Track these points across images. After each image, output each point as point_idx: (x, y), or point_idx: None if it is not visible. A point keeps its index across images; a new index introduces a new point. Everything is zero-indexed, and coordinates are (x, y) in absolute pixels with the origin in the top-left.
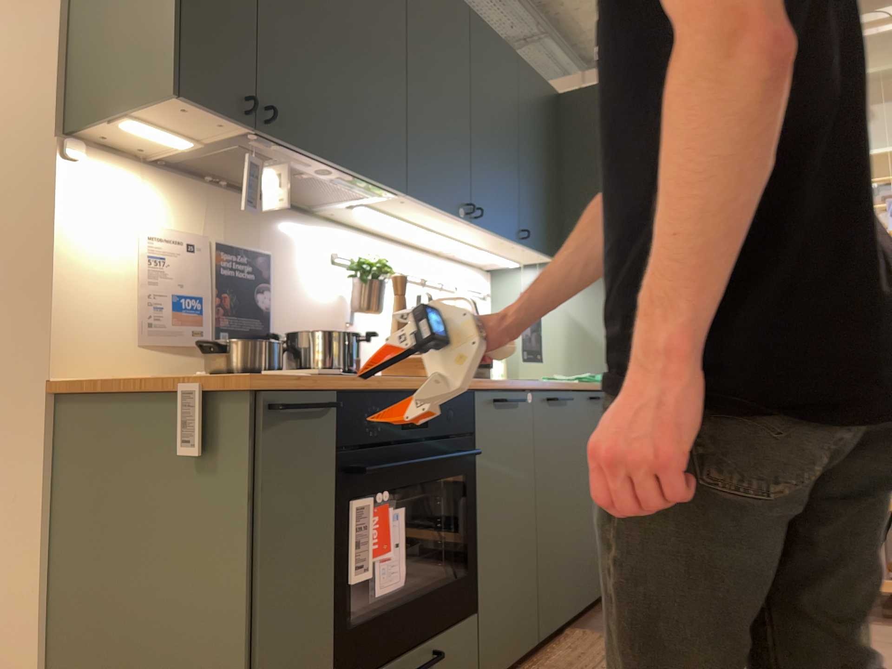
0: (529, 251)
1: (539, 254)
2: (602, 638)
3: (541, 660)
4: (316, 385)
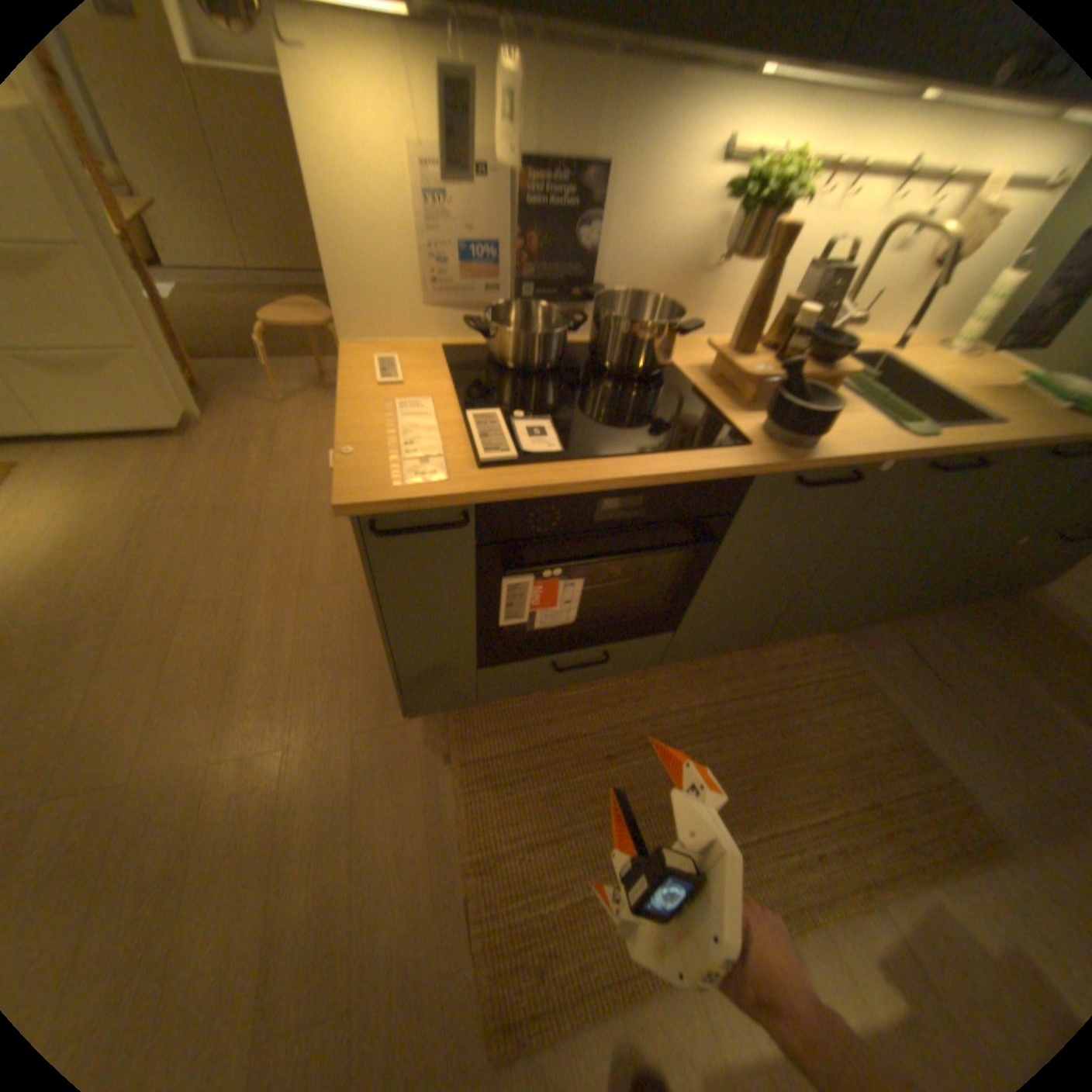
0: None
1: None
2: (843, 657)
3: (763, 646)
4: (444, 502)
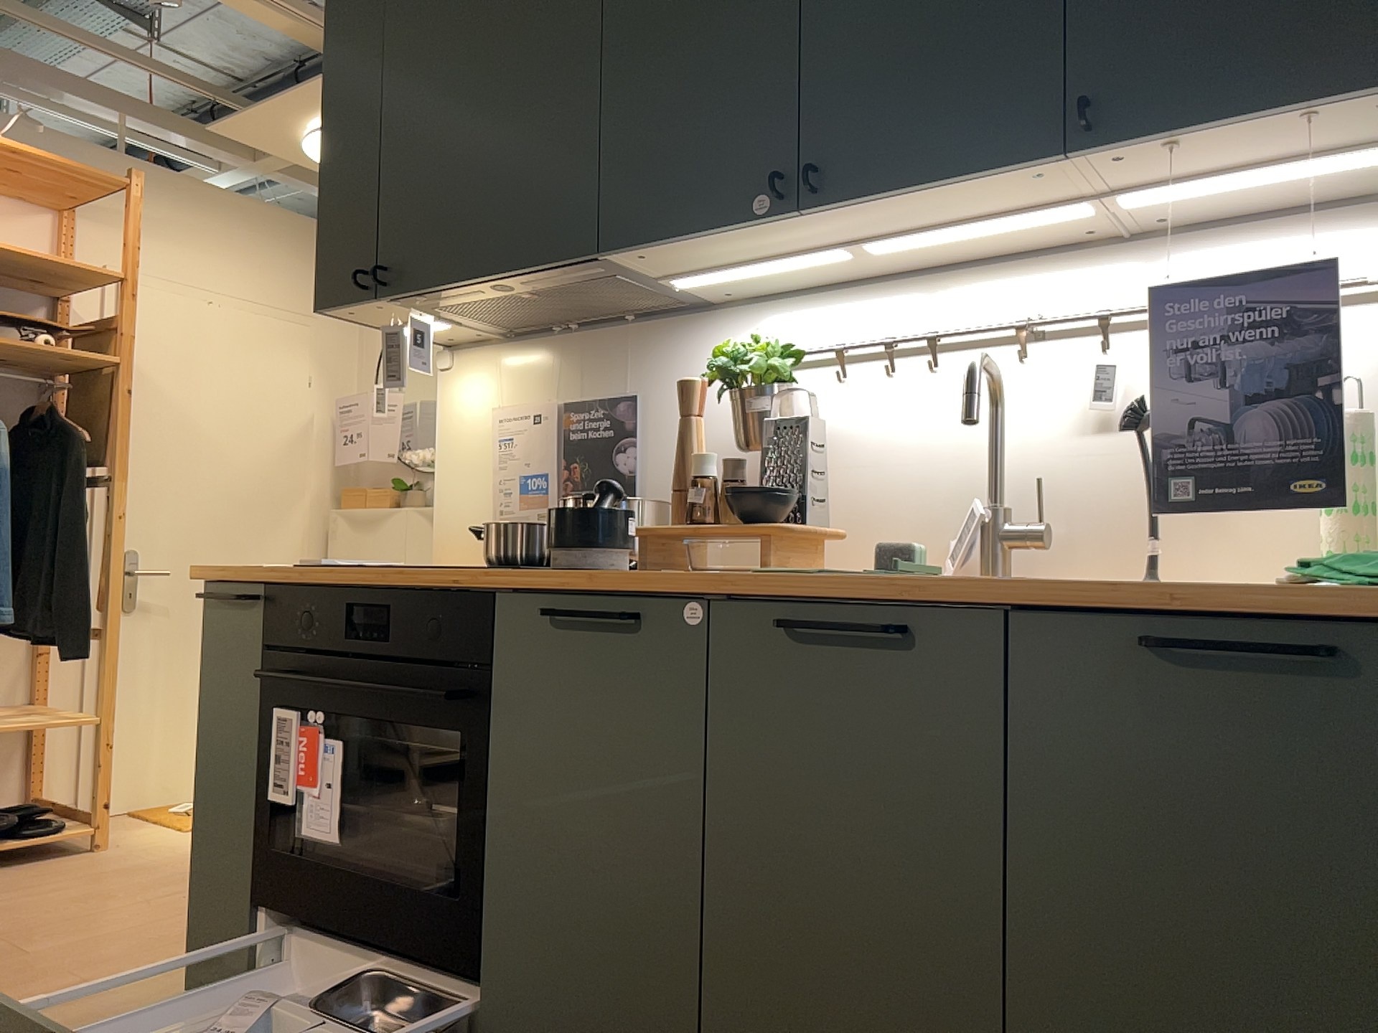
0: (1230, 134)
1: (1282, 120)
2: None
3: None
4: (242, 576)
